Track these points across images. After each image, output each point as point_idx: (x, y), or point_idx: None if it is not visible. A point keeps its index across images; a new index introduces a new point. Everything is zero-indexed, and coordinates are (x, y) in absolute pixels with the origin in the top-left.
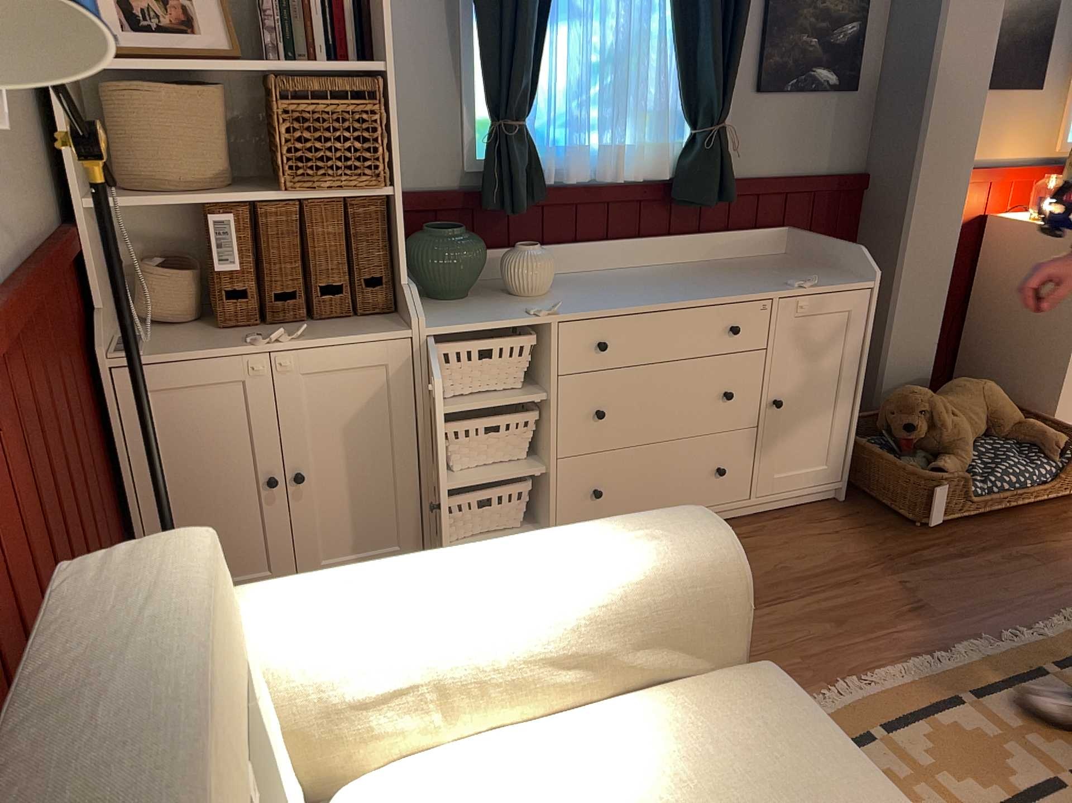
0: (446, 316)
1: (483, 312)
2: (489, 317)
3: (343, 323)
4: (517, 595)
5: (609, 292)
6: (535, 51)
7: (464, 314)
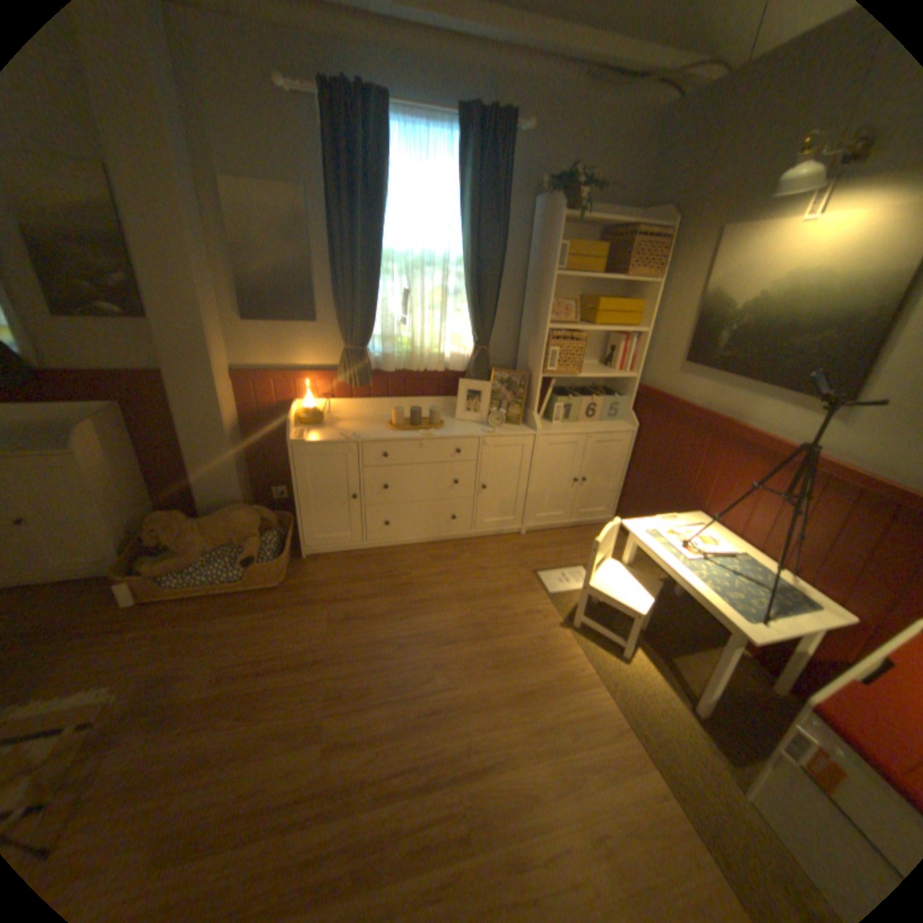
0: None
1: None
2: None
3: None
4: None
5: None
6: None
7: None
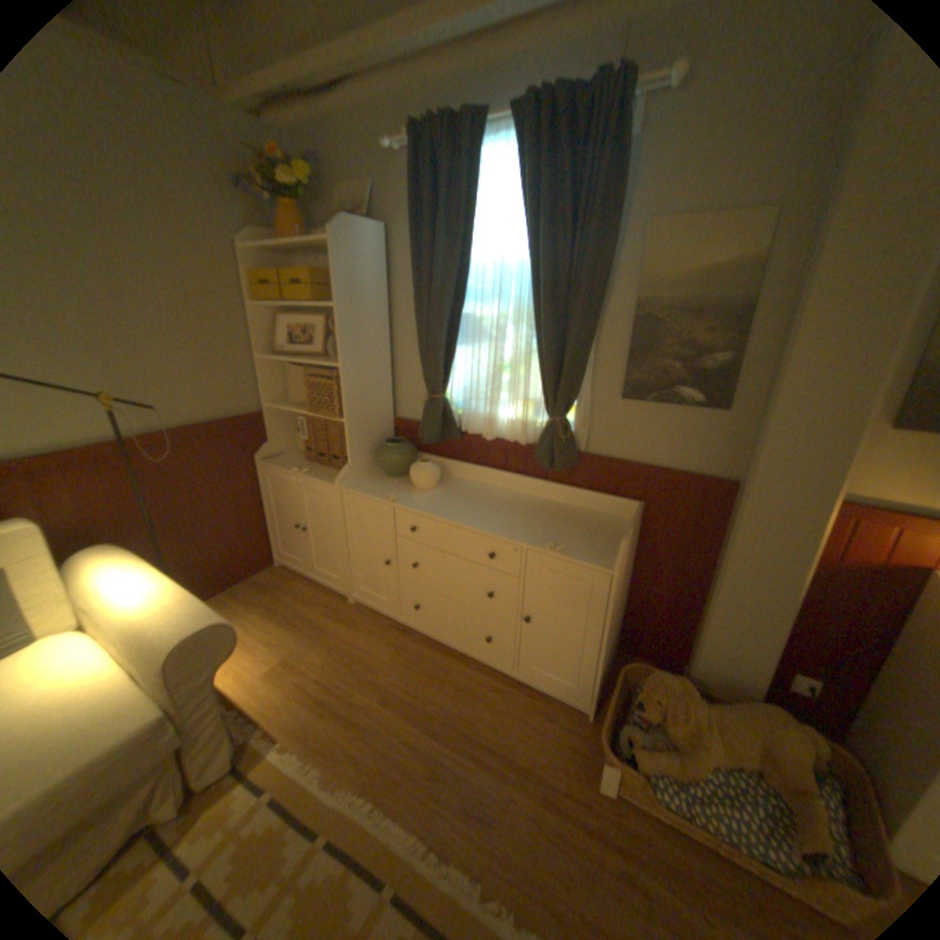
0: (364, 484)
1: (379, 488)
2: (372, 491)
3: (334, 472)
4: (118, 606)
5: (451, 501)
6: (446, 359)
7: (371, 486)
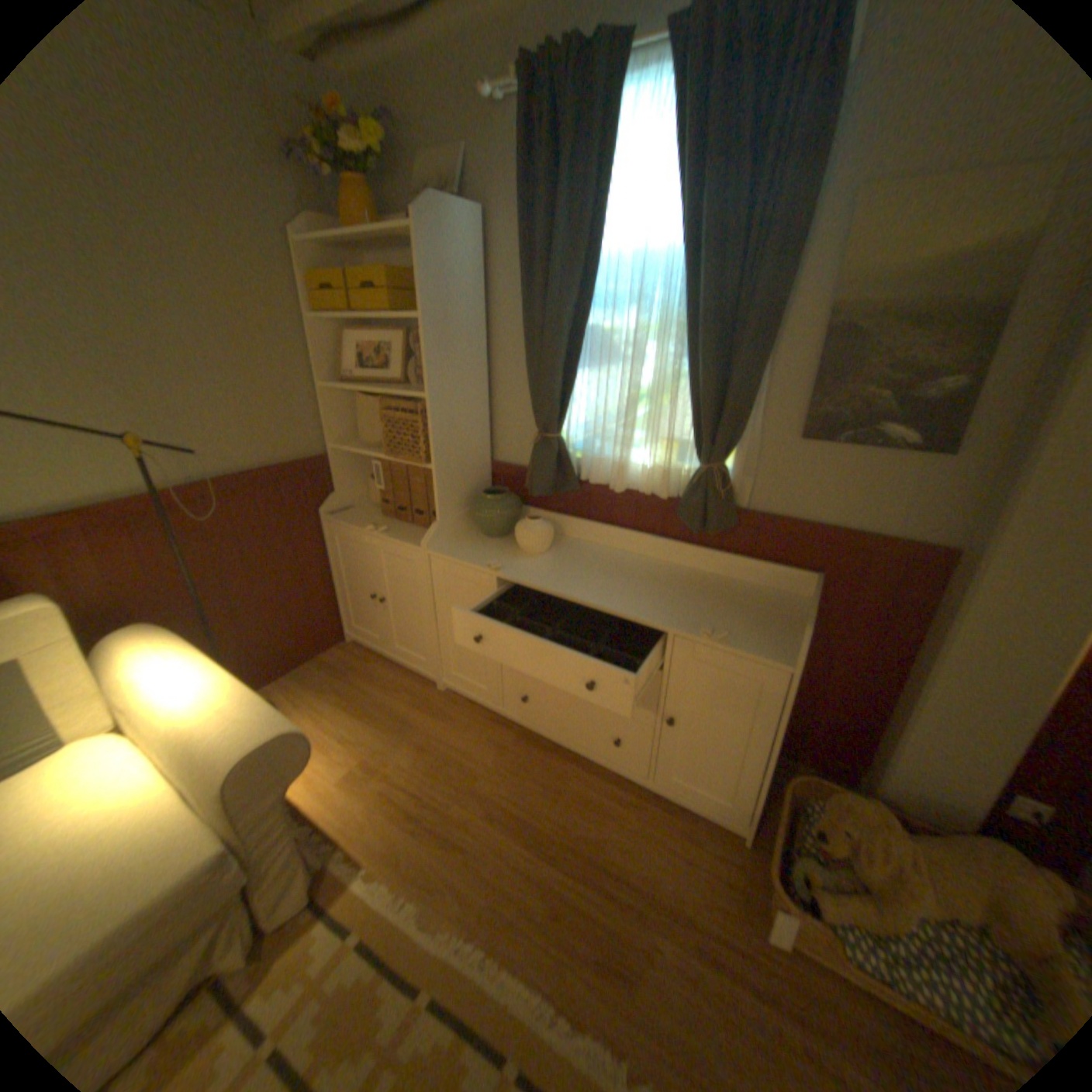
0: (458, 546)
1: (477, 552)
2: (469, 556)
3: (420, 531)
4: (164, 707)
5: (570, 570)
6: (565, 387)
7: (467, 549)
